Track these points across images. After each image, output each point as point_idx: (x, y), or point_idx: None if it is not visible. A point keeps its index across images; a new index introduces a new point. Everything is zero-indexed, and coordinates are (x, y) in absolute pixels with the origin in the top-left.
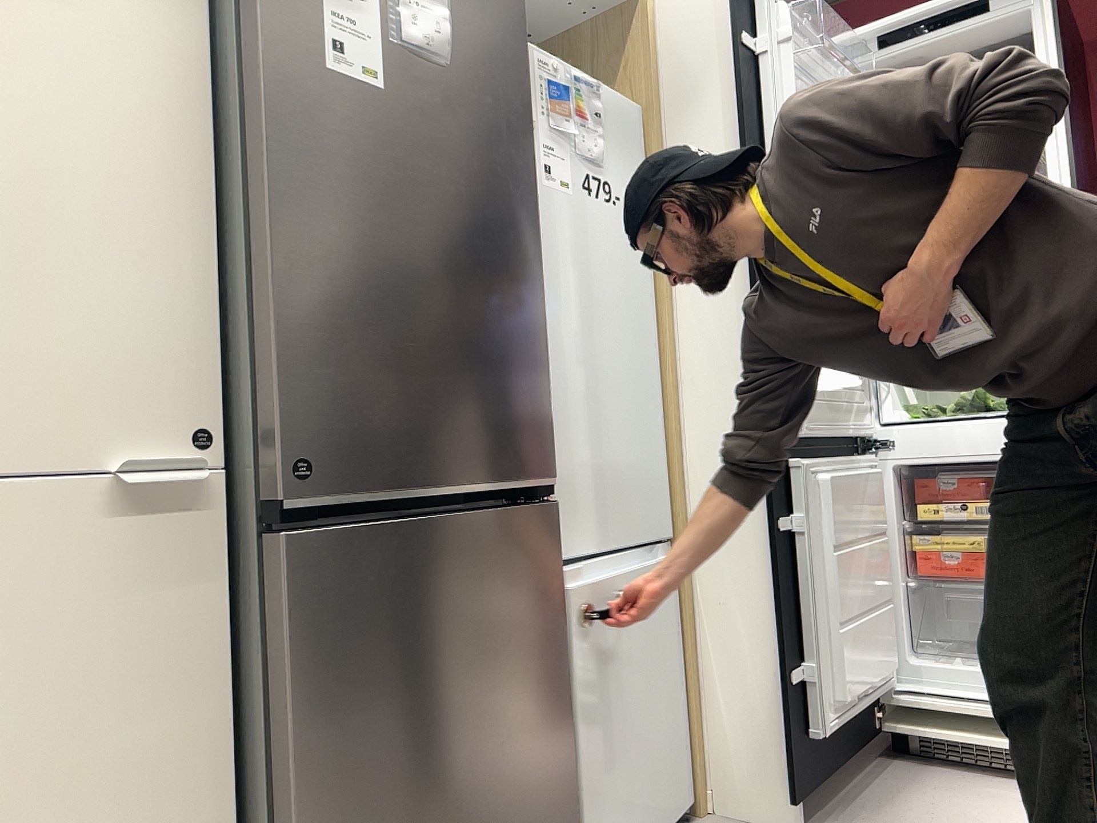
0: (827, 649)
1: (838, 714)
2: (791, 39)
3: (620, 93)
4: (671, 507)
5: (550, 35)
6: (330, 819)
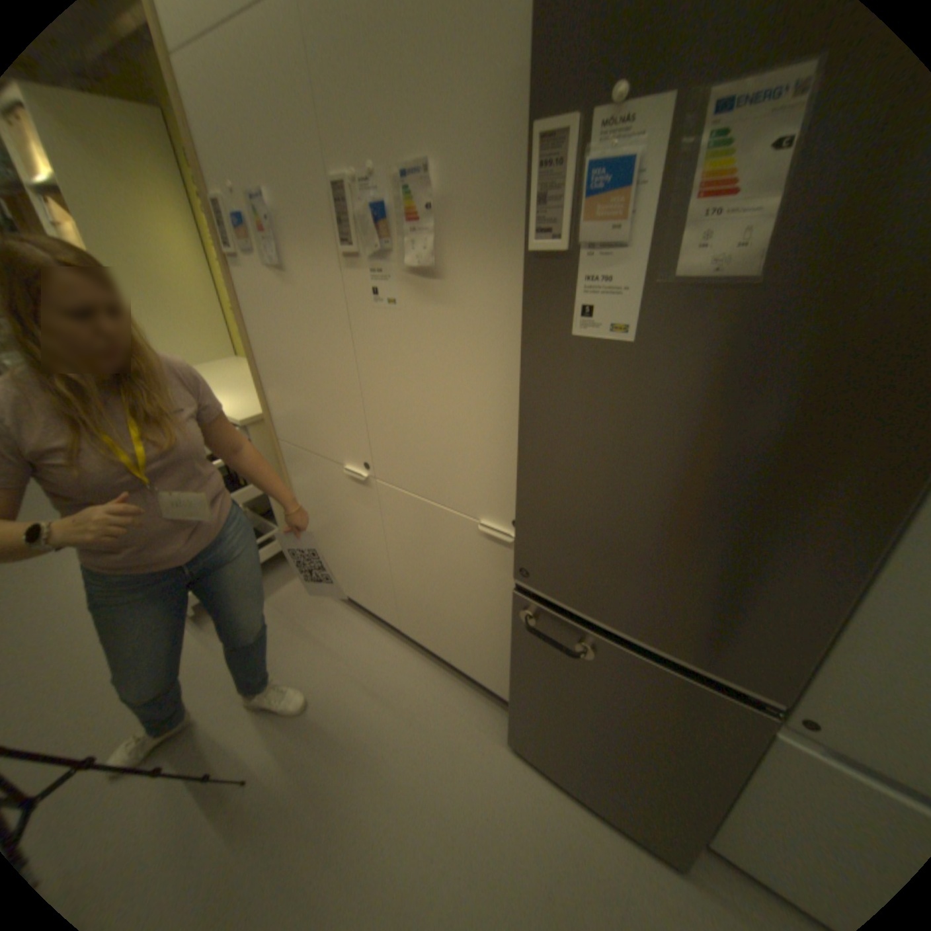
0: None
1: None
2: None
3: None
4: None
5: None
6: (526, 690)
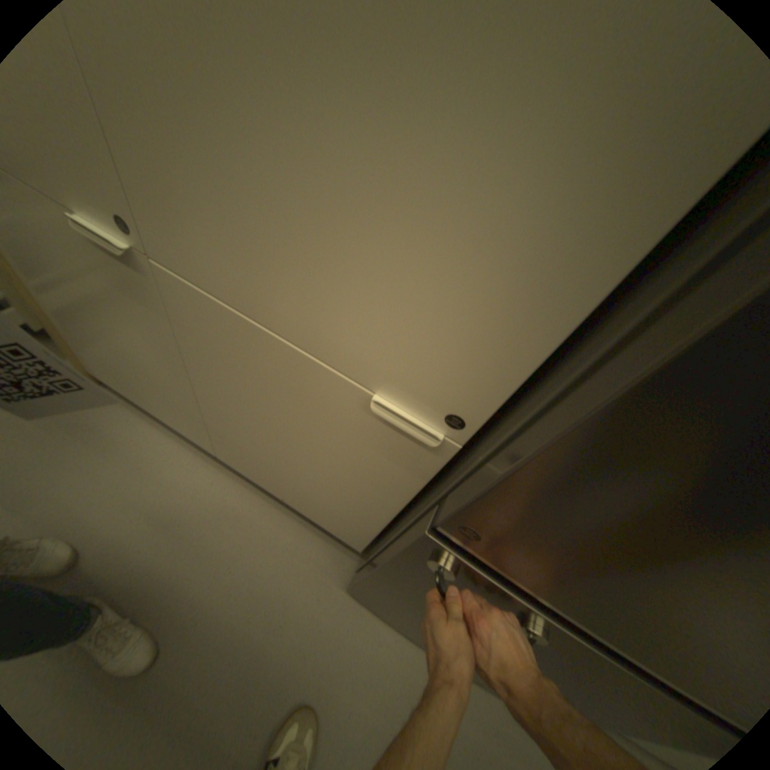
0: None
1: None
2: None
3: None
4: None
5: None
6: (393, 589)
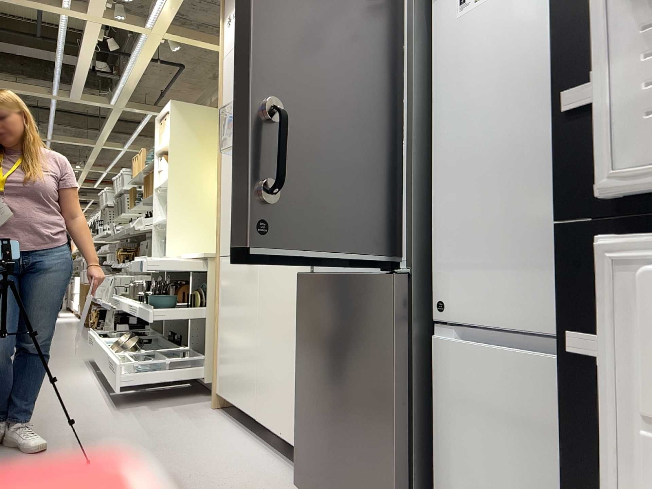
0: None
1: None
2: None
3: None
4: None
5: None
6: (302, 383)
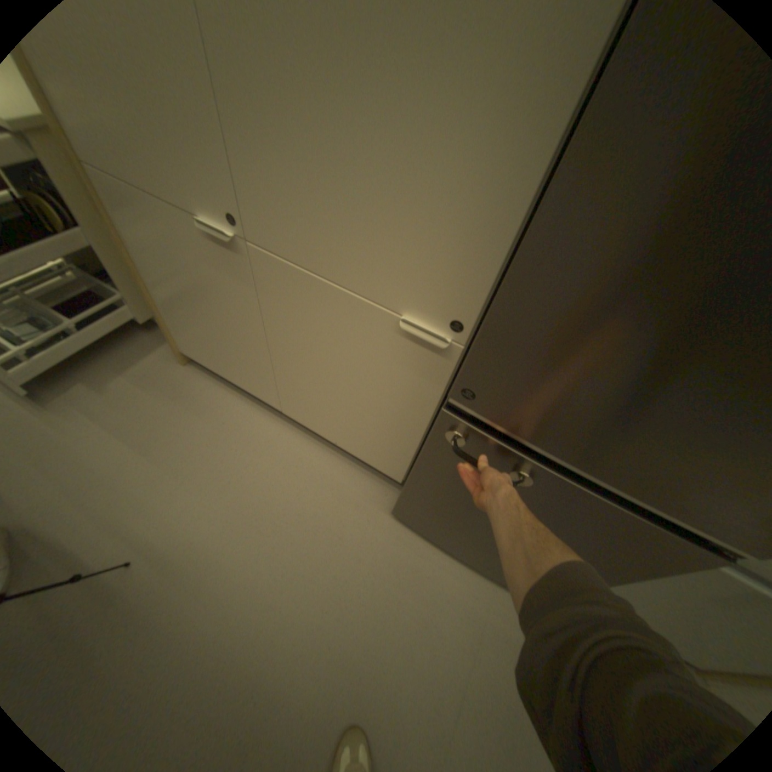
0: None
1: None
2: None
3: None
4: None
5: None
6: (426, 487)
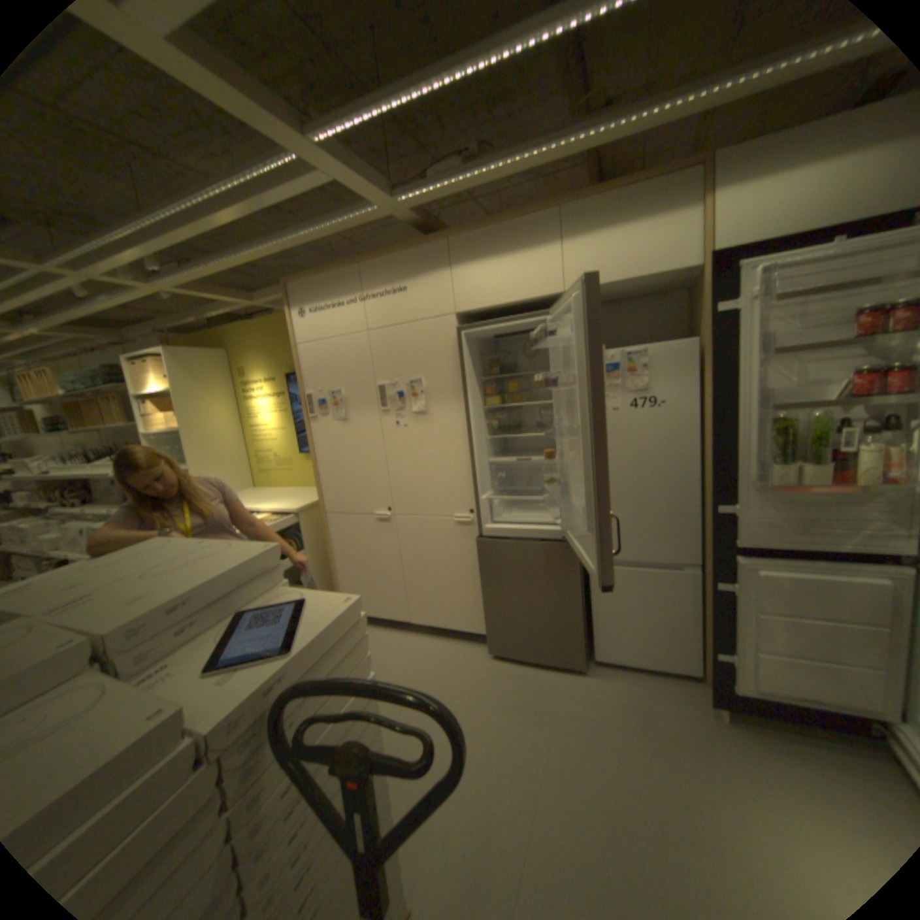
0: (753, 660)
1: (760, 694)
2: (768, 291)
3: (672, 342)
4: (705, 550)
5: (691, 279)
6: (491, 599)
